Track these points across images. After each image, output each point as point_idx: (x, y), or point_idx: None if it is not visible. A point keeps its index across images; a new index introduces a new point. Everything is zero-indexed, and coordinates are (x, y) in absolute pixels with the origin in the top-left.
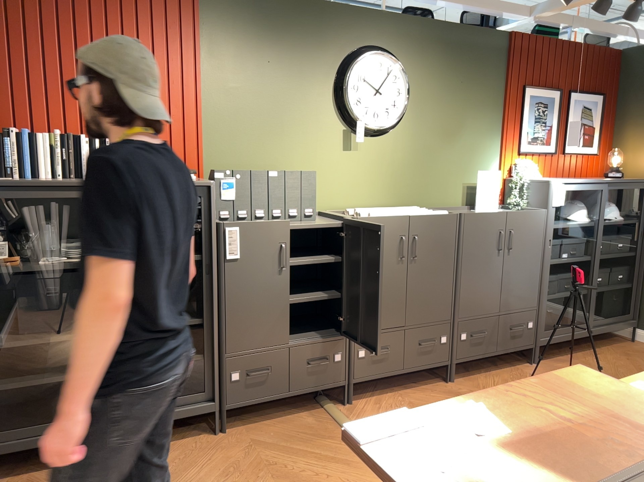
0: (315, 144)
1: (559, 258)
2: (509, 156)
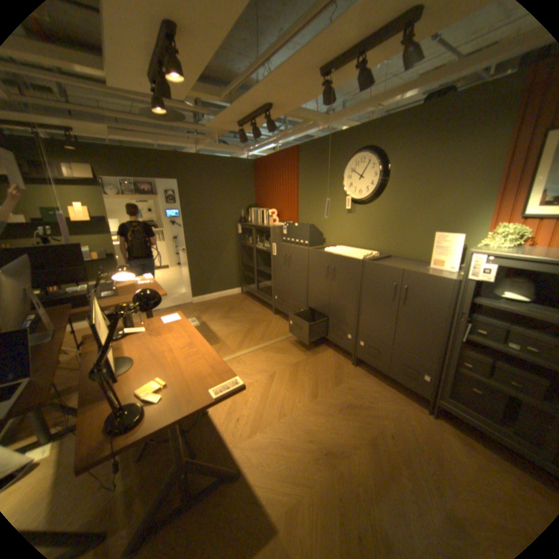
0: (334, 210)
1: (503, 345)
2: (505, 220)
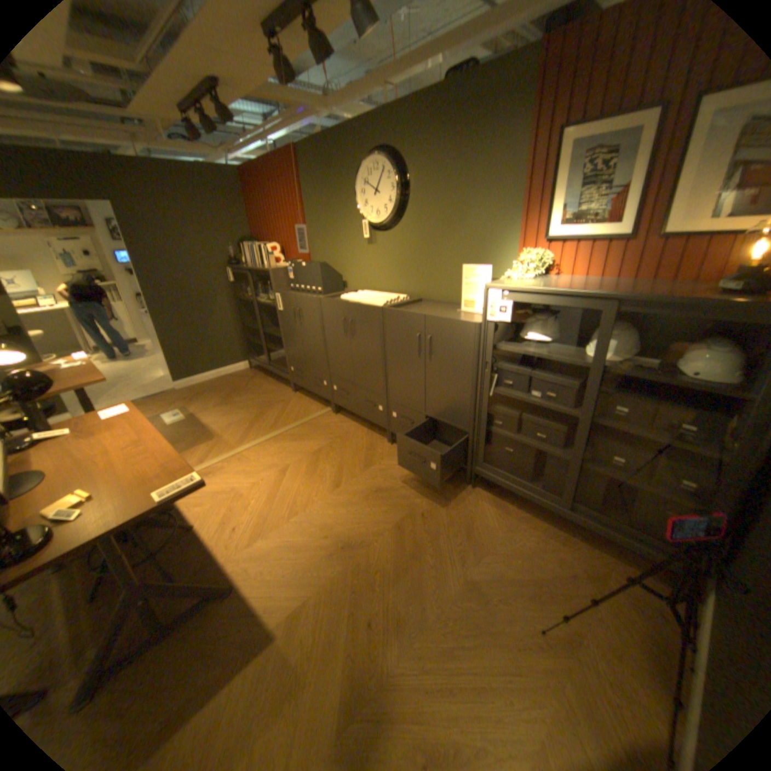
0: (352, 241)
1: (527, 394)
2: (531, 244)
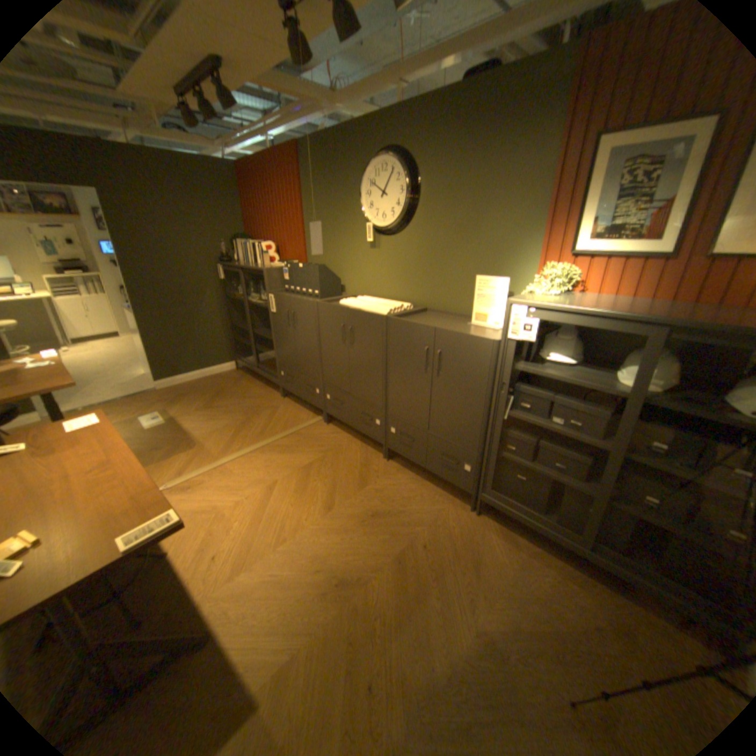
0: (353, 244)
1: (547, 420)
2: (554, 258)
